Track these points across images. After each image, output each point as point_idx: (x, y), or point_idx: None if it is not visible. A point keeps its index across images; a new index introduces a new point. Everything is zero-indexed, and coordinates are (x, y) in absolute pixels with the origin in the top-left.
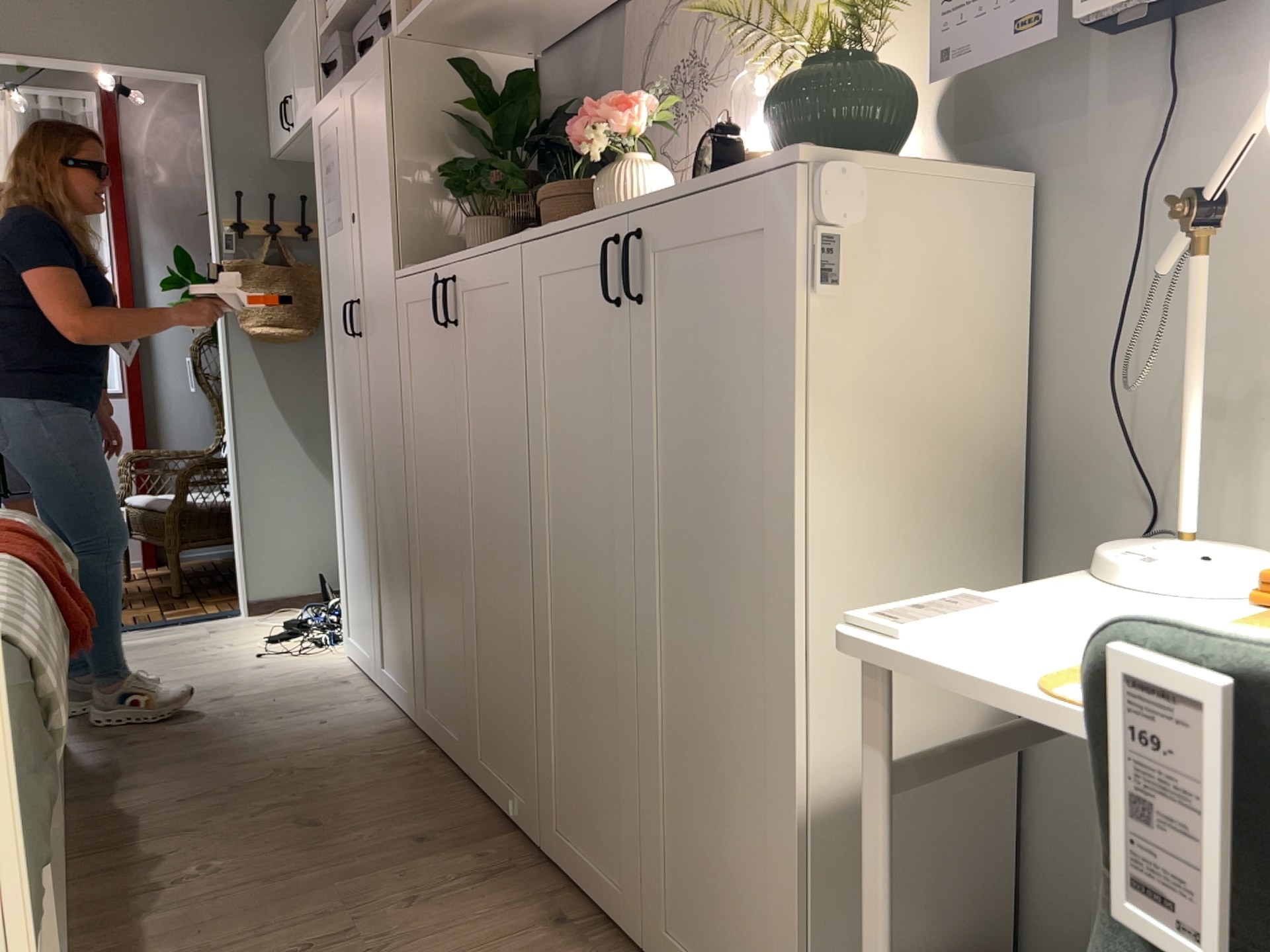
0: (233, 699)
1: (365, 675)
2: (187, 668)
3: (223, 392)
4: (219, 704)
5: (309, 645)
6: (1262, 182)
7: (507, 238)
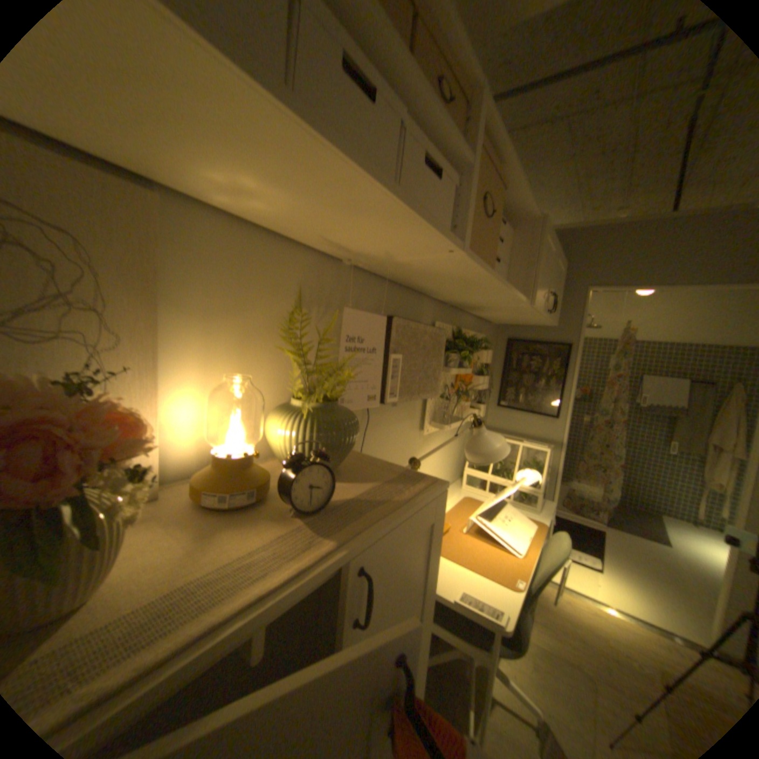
0: None
1: None
2: None
3: None
4: None
5: None
6: (375, 442)
7: None
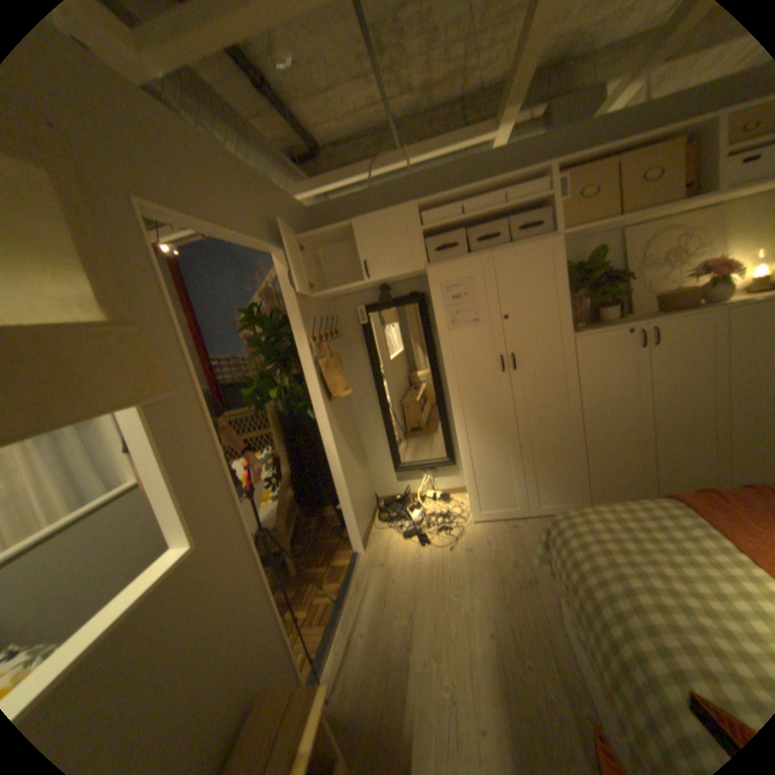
0: (517, 562)
1: (507, 521)
2: (447, 577)
3: (323, 438)
4: (523, 567)
5: (444, 534)
6: None
7: (707, 309)
